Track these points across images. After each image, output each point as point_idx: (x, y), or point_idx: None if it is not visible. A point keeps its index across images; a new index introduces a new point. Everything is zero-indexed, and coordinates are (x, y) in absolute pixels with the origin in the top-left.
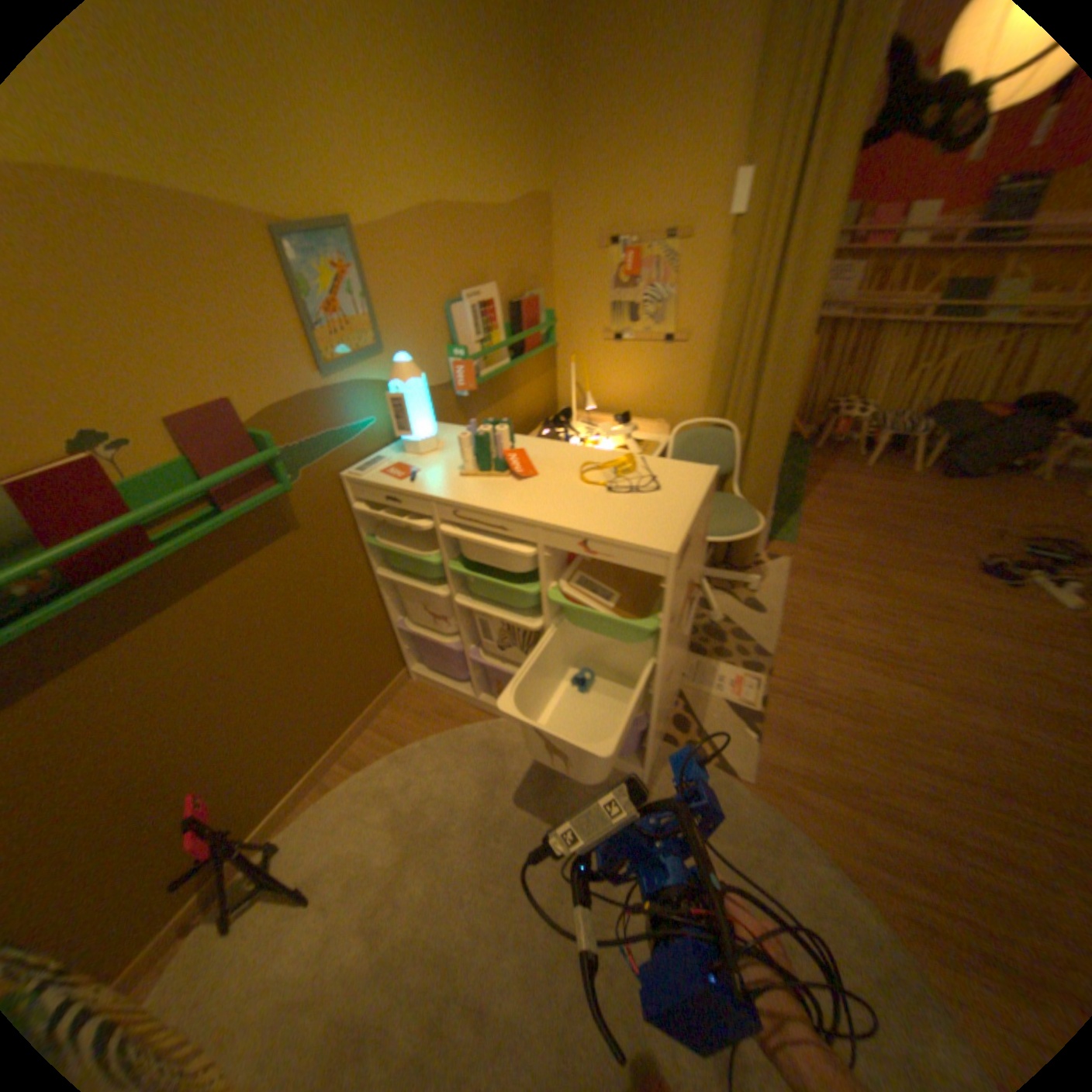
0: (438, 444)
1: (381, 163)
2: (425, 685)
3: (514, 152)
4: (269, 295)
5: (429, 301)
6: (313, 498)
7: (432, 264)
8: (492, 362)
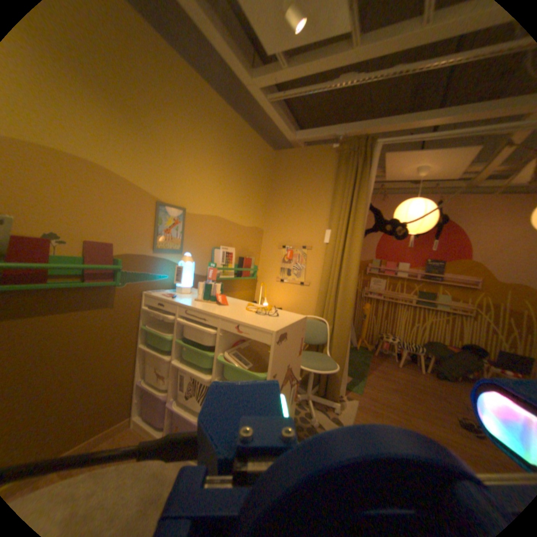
0: (191, 292)
1: (203, 200)
2: (136, 432)
3: (252, 214)
4: (147, 220)
5: (207, 245)
6: (126, 298)
7: (212, 234)
8: (226, 275)
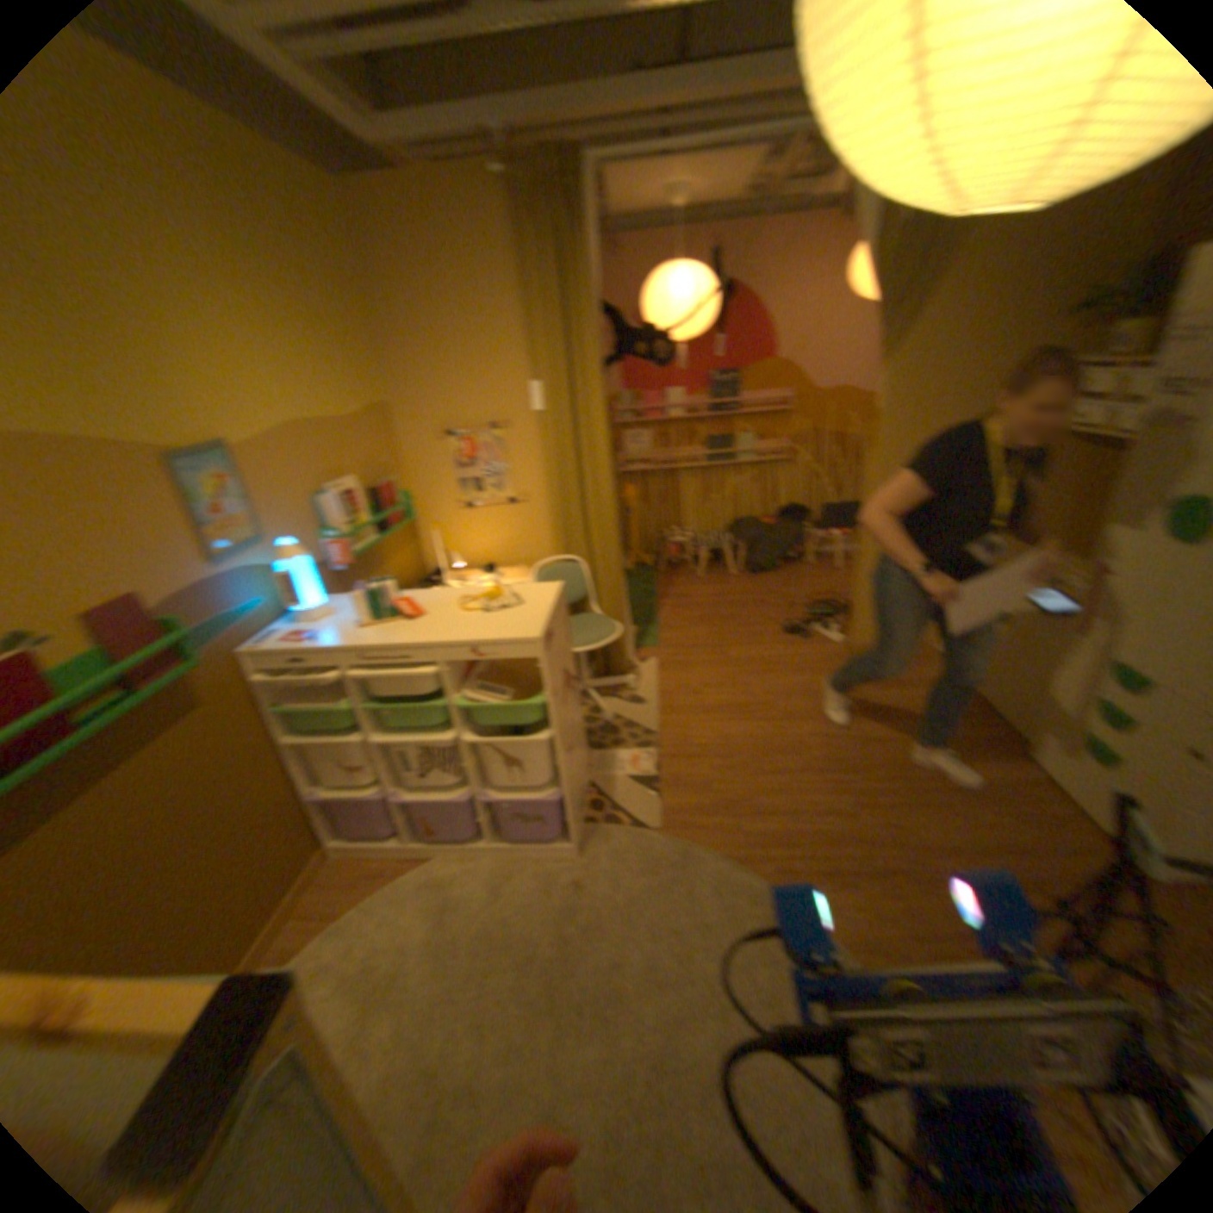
0: (323, 611)
1: (240, 399)
2: (342, 860)
3: (346, 377)
4: (156, 507)
5: (293, 496)
6: (207, 678)
7: (291, 467)
8: (357, 539)
